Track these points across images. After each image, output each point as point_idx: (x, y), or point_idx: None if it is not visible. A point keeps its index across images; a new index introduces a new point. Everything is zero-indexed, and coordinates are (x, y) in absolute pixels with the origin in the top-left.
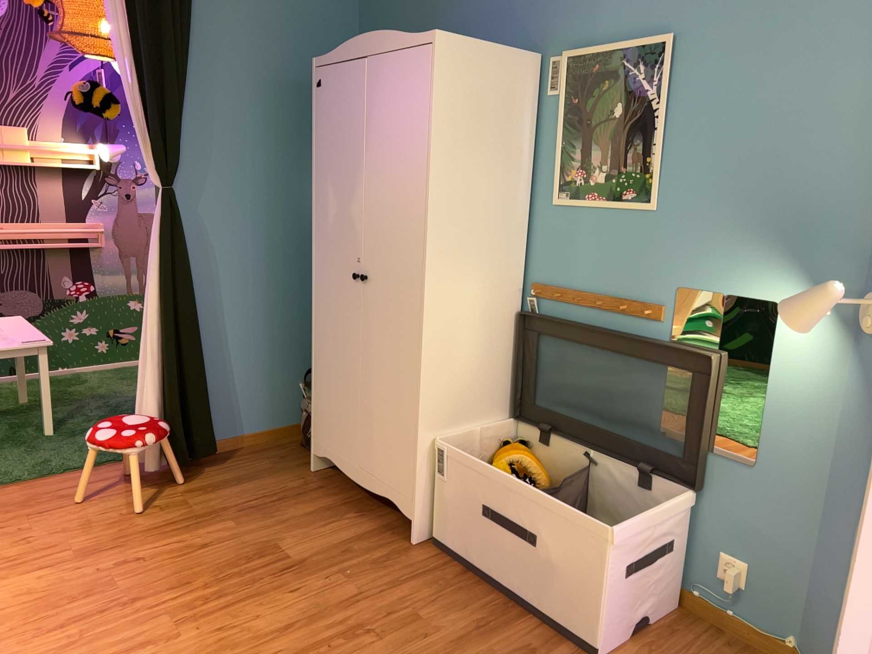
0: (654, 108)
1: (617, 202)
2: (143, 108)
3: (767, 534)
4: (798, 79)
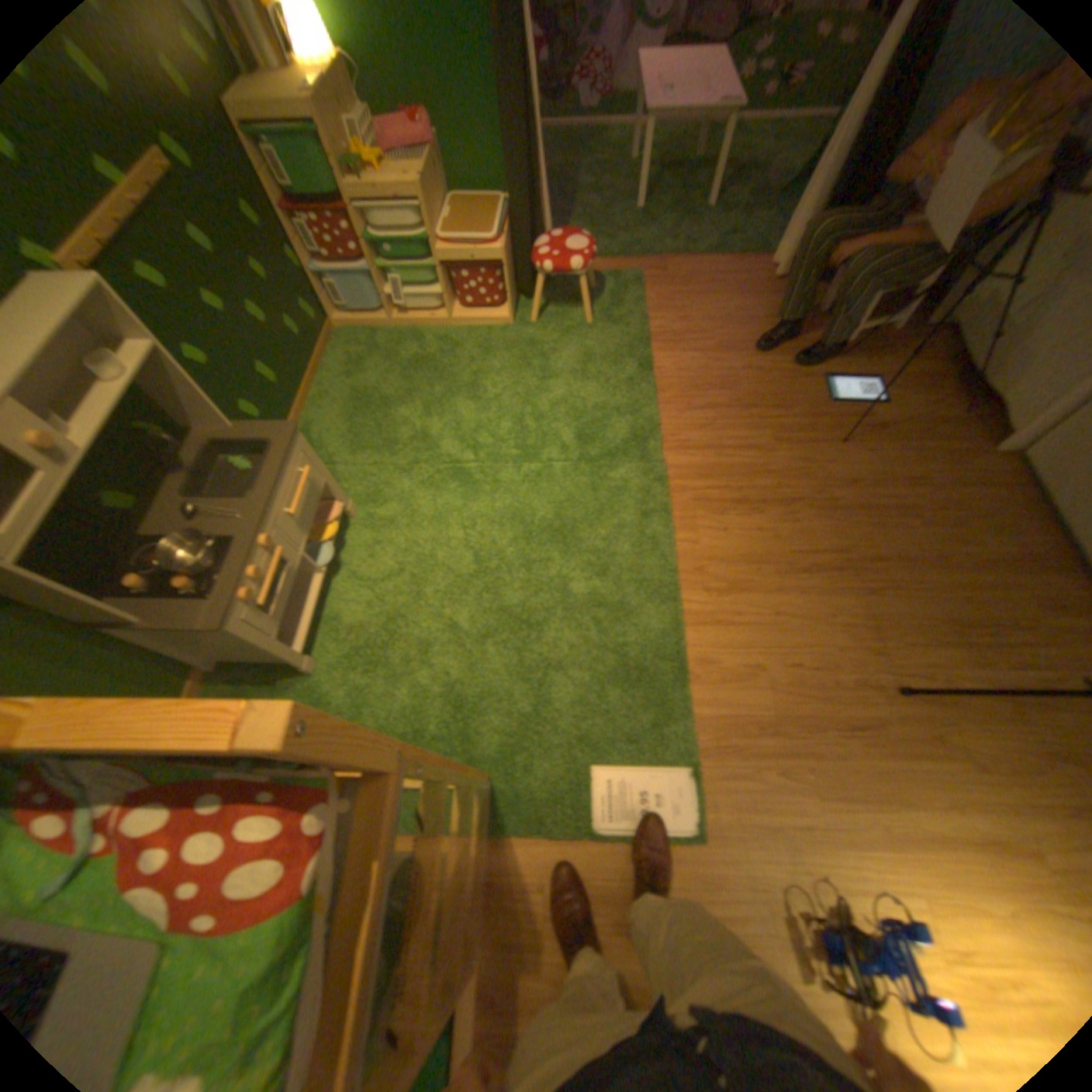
0: None
1: None
2: None
3: None
4: None
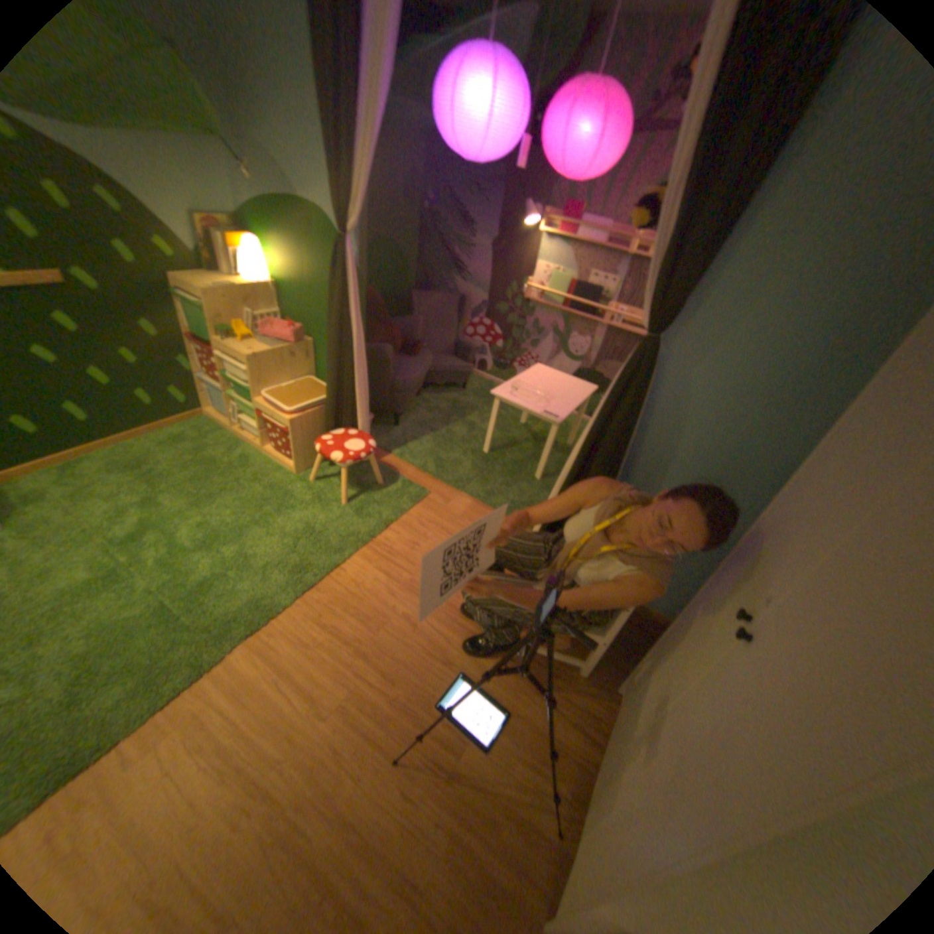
0: None
1: None
2: (680, 227)
3: None
4: None
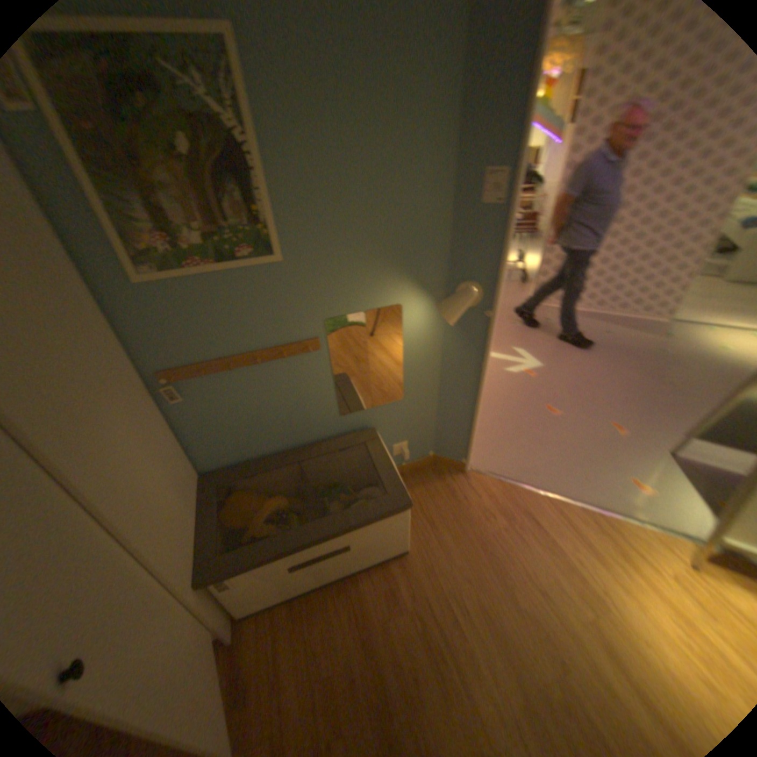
0: (236, 137)
1: (229, 260)
2: None
3: (412, 422)
4: (384, 107)
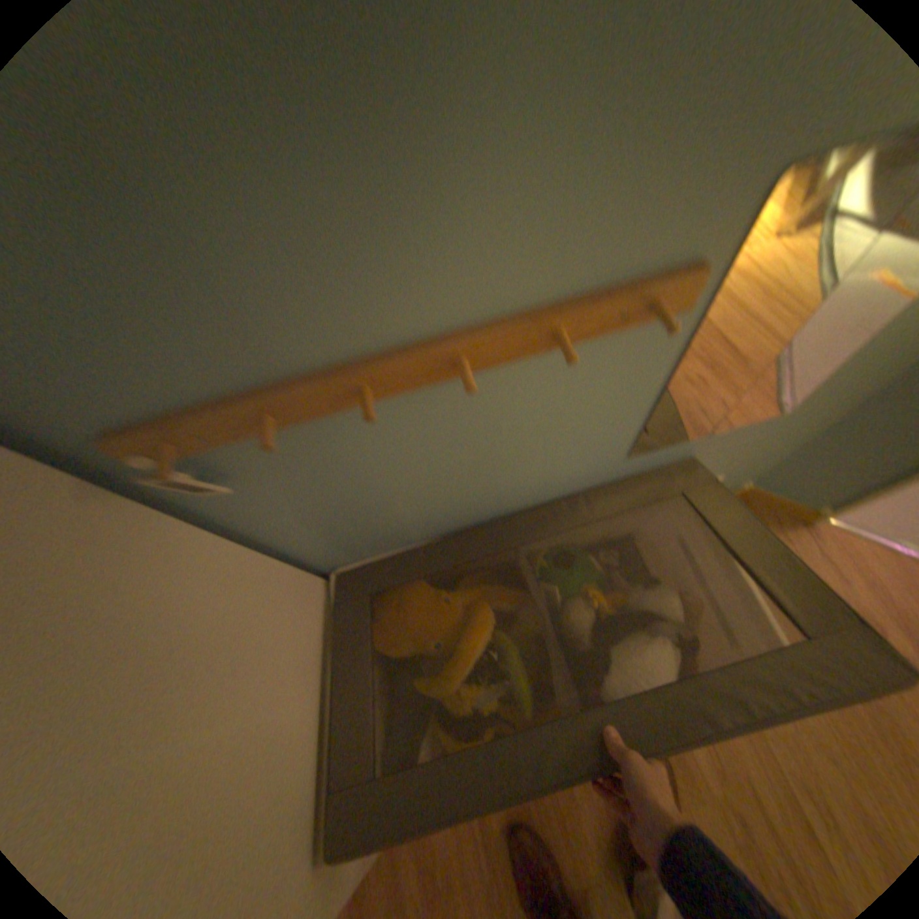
0: None
1: None
2: None
3: (763, 448)
4: None
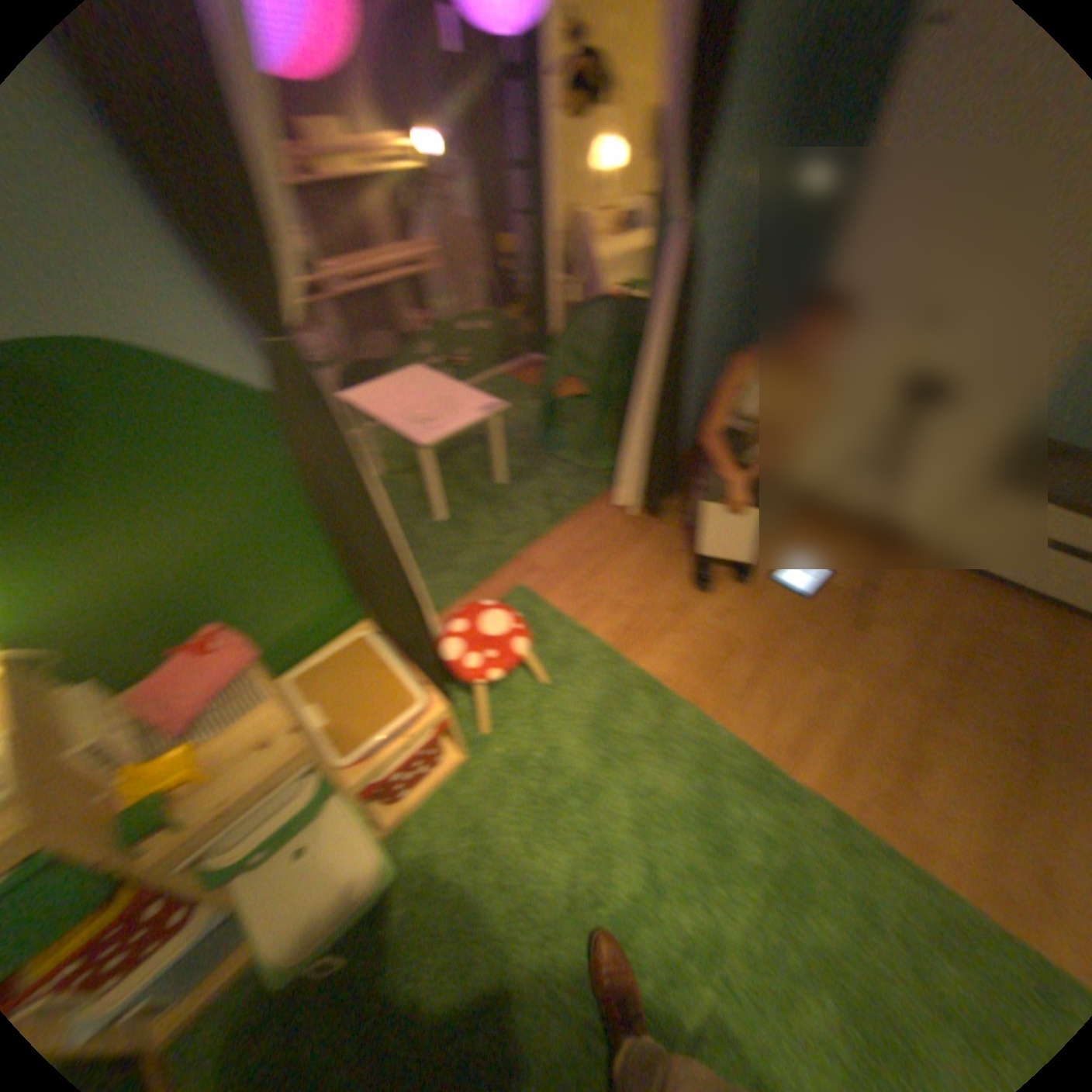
0: None
1: None
2: (679, 97)
3: None
4: None
